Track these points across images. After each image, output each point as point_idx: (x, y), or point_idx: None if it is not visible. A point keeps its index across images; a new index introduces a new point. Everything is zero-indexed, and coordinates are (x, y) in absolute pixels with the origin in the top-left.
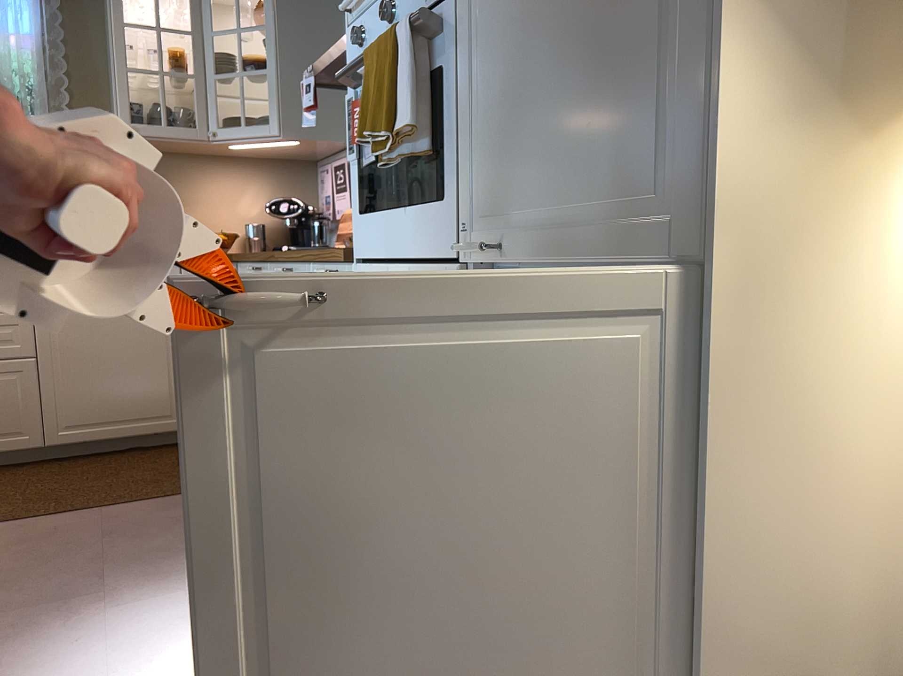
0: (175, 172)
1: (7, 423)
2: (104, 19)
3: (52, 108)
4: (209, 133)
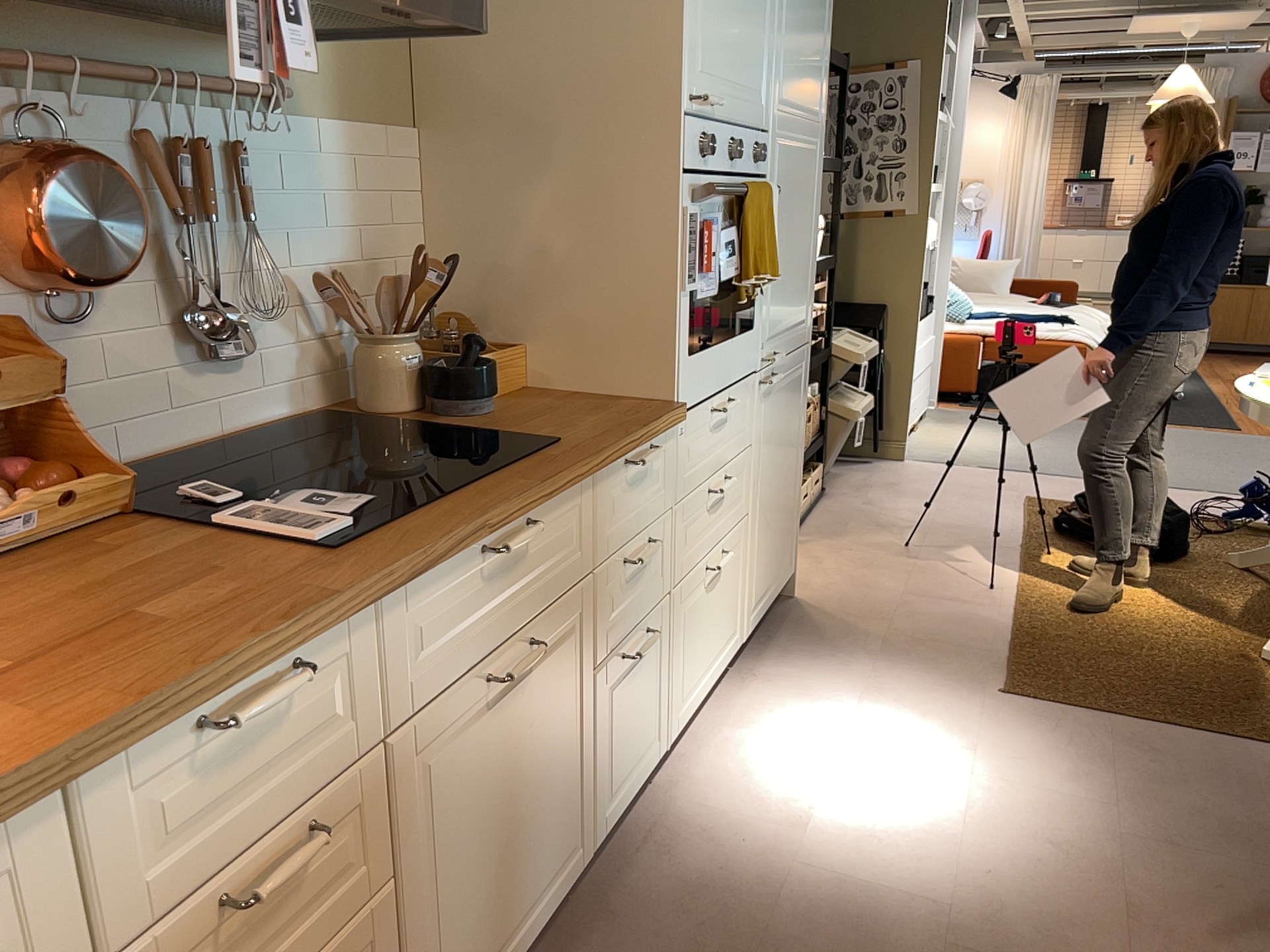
0: None
1: None
2: None
3: None
4: None
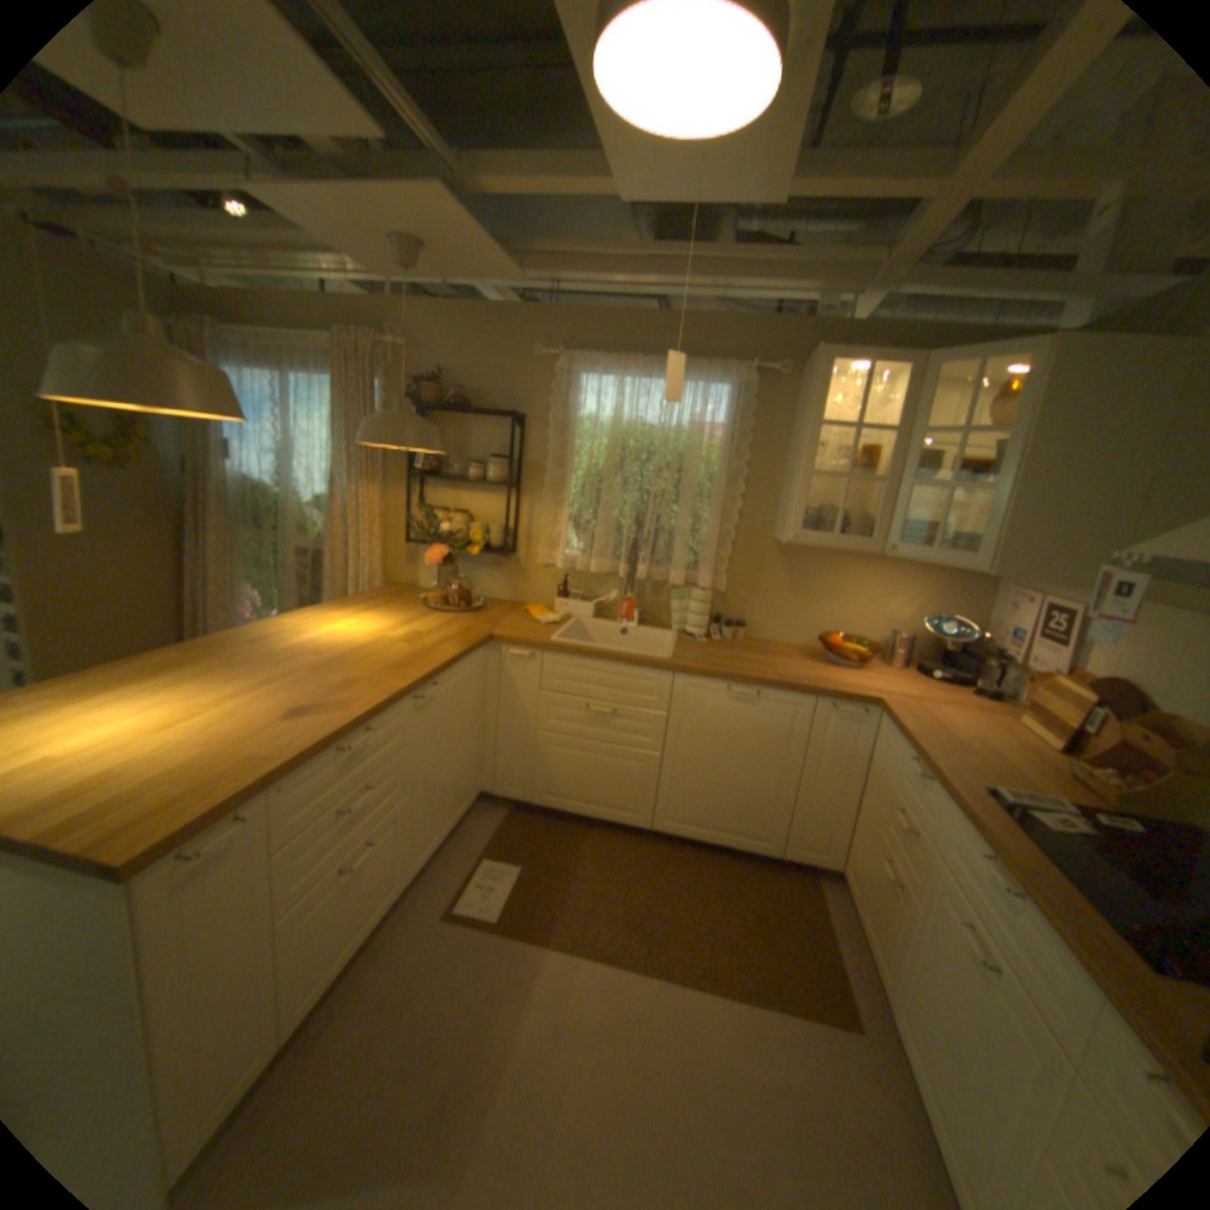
0: (827, 565)
1: (627, 802)
2: (796, 404)
3: (726, 496)
4: (887, 546)
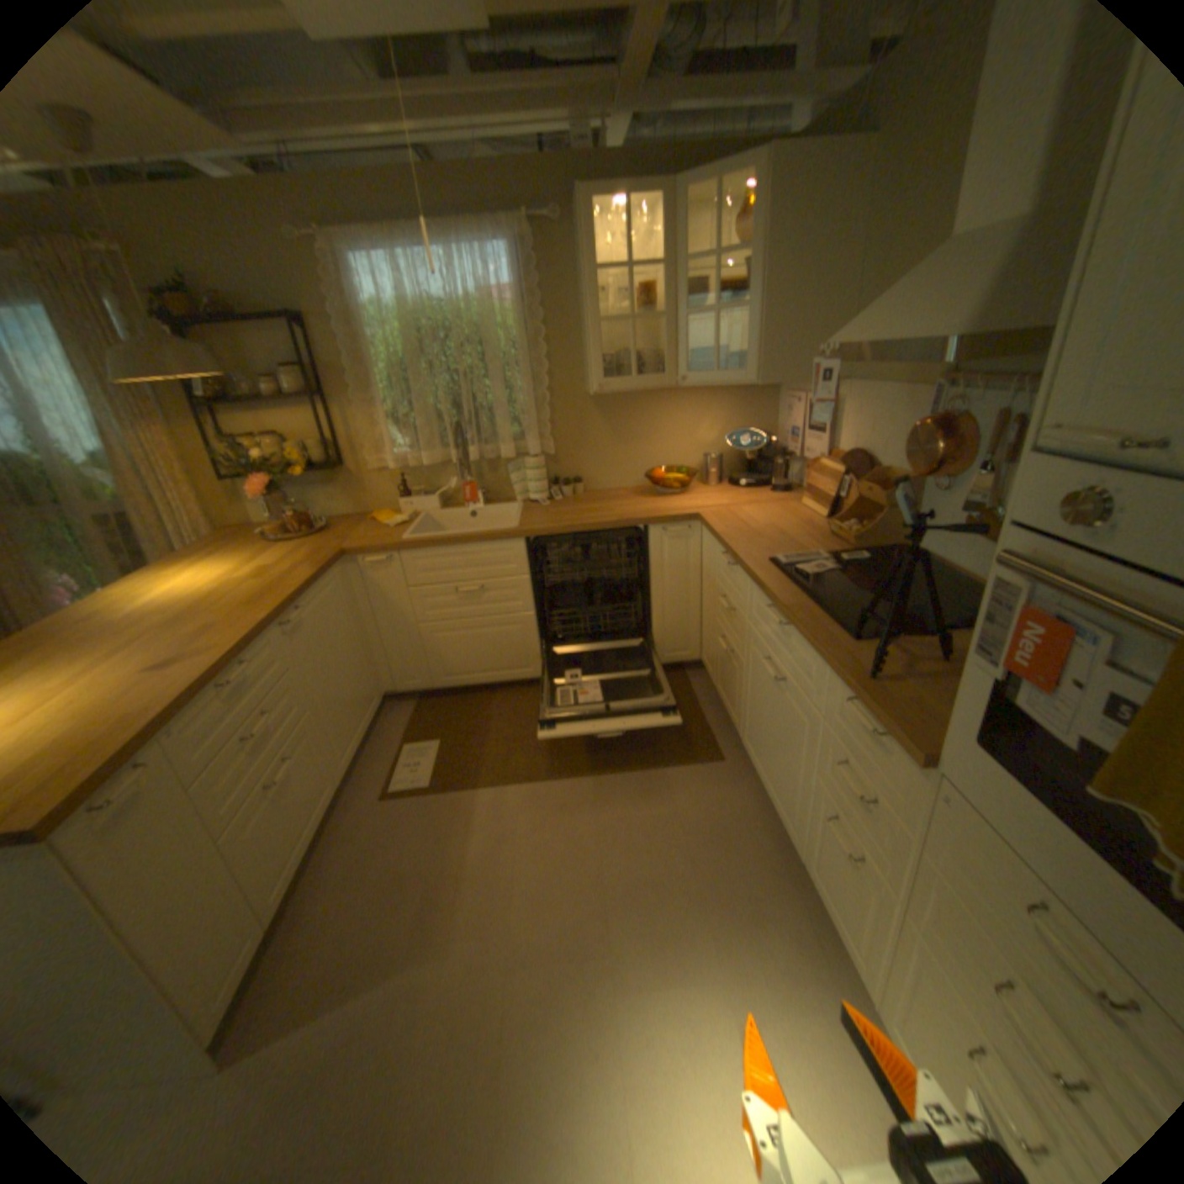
0: (639, 407)
1: (517, 659)
2: (574, 251)
3: (533, 361)
4: (678, 379)
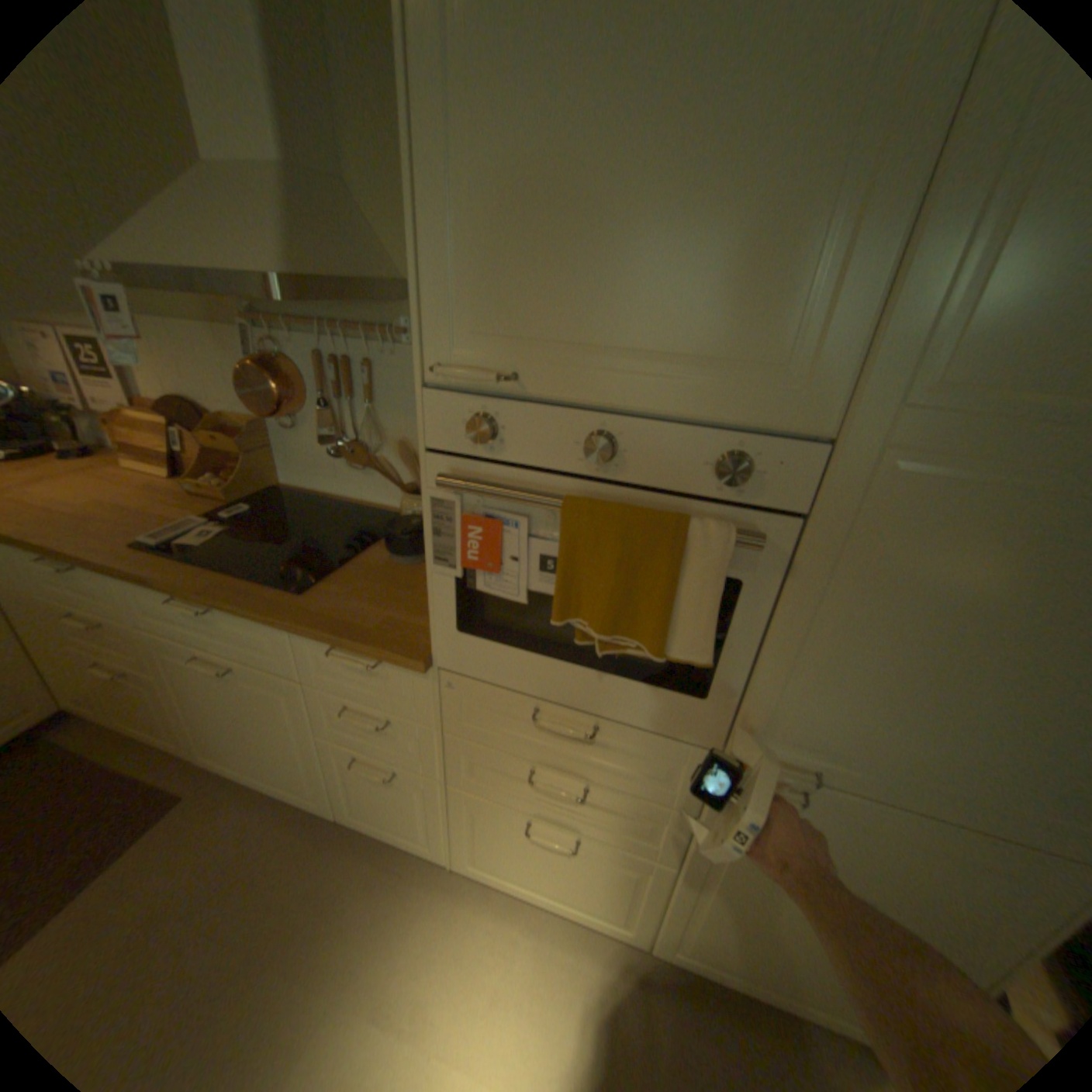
0: None
1: None
2: None
3: None
4: None
